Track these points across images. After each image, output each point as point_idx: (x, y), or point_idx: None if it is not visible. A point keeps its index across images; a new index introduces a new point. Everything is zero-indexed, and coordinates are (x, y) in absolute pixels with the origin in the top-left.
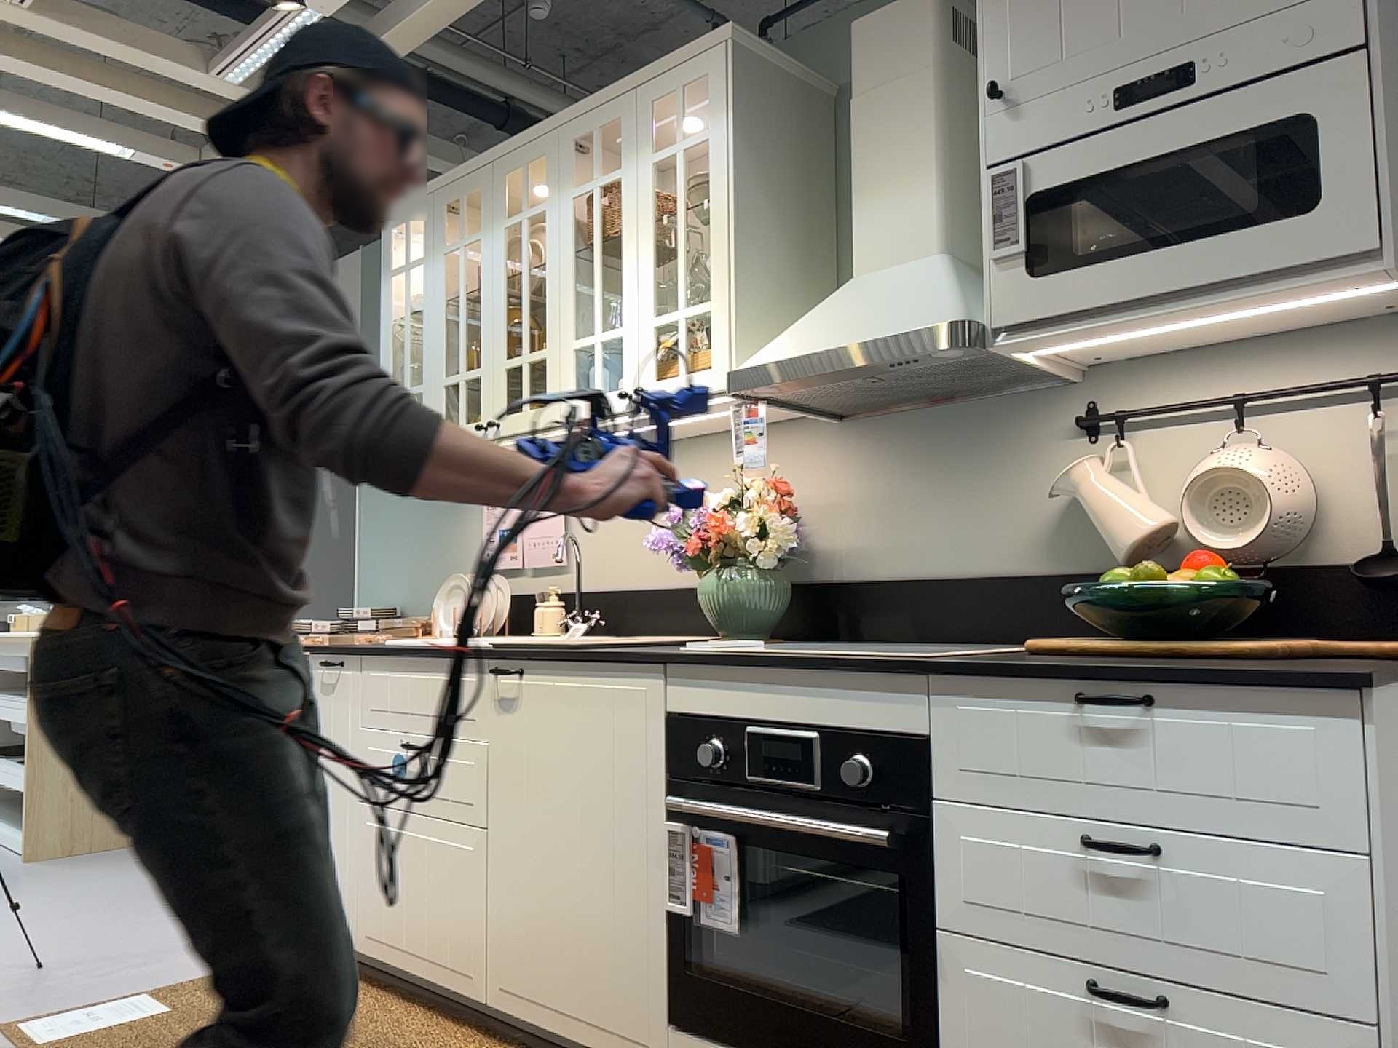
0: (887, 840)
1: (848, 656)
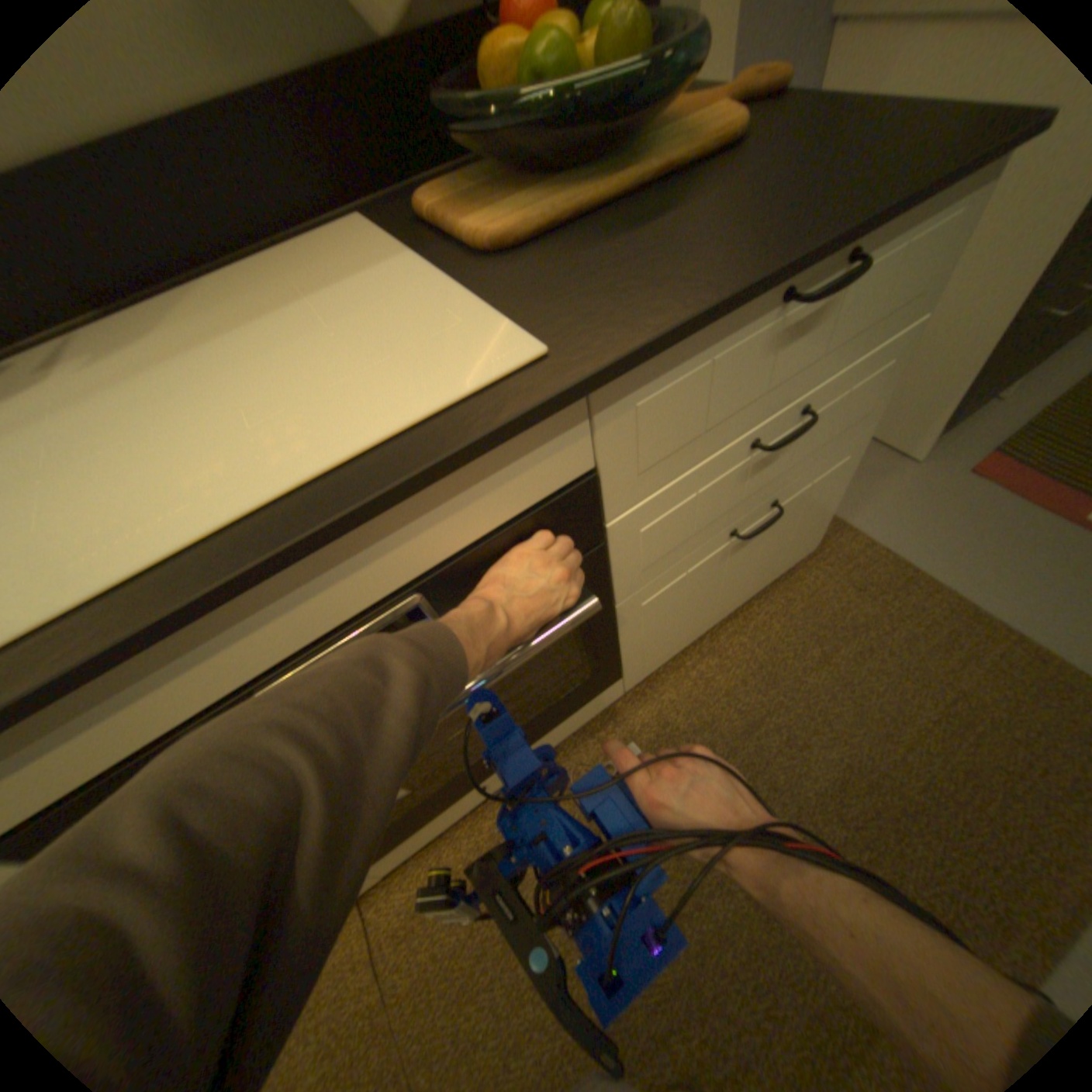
0: (592, 603)
1: (375, 446)
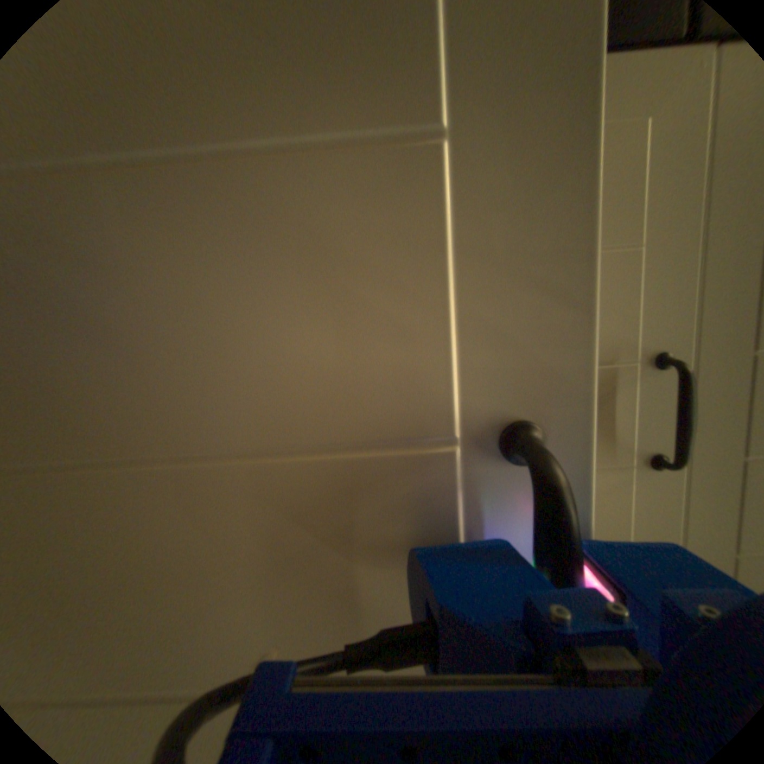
0: None
1: None
